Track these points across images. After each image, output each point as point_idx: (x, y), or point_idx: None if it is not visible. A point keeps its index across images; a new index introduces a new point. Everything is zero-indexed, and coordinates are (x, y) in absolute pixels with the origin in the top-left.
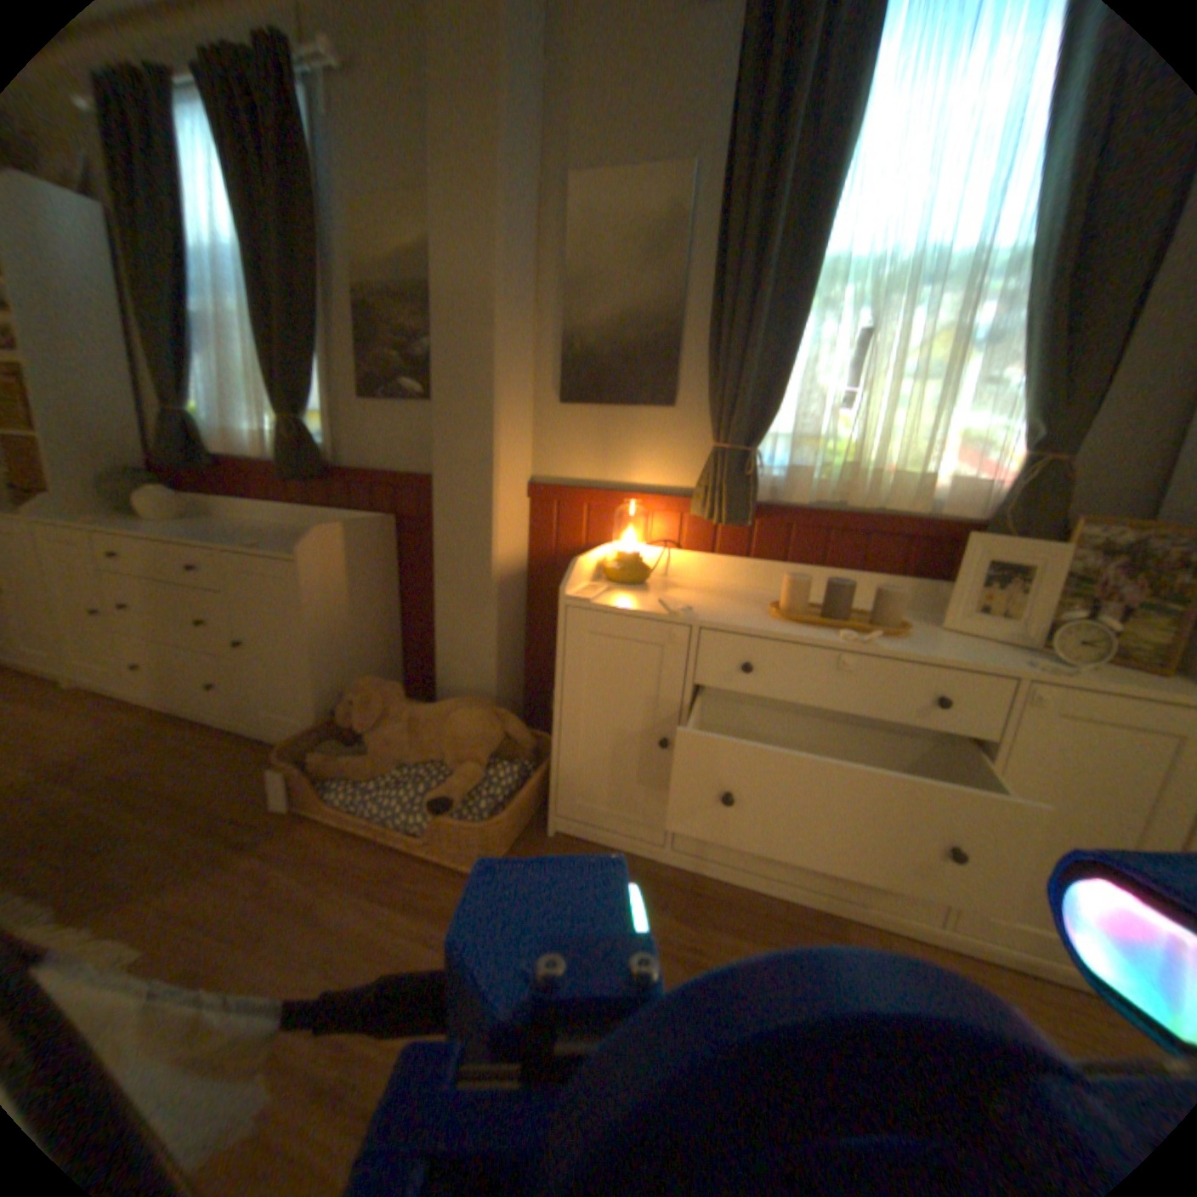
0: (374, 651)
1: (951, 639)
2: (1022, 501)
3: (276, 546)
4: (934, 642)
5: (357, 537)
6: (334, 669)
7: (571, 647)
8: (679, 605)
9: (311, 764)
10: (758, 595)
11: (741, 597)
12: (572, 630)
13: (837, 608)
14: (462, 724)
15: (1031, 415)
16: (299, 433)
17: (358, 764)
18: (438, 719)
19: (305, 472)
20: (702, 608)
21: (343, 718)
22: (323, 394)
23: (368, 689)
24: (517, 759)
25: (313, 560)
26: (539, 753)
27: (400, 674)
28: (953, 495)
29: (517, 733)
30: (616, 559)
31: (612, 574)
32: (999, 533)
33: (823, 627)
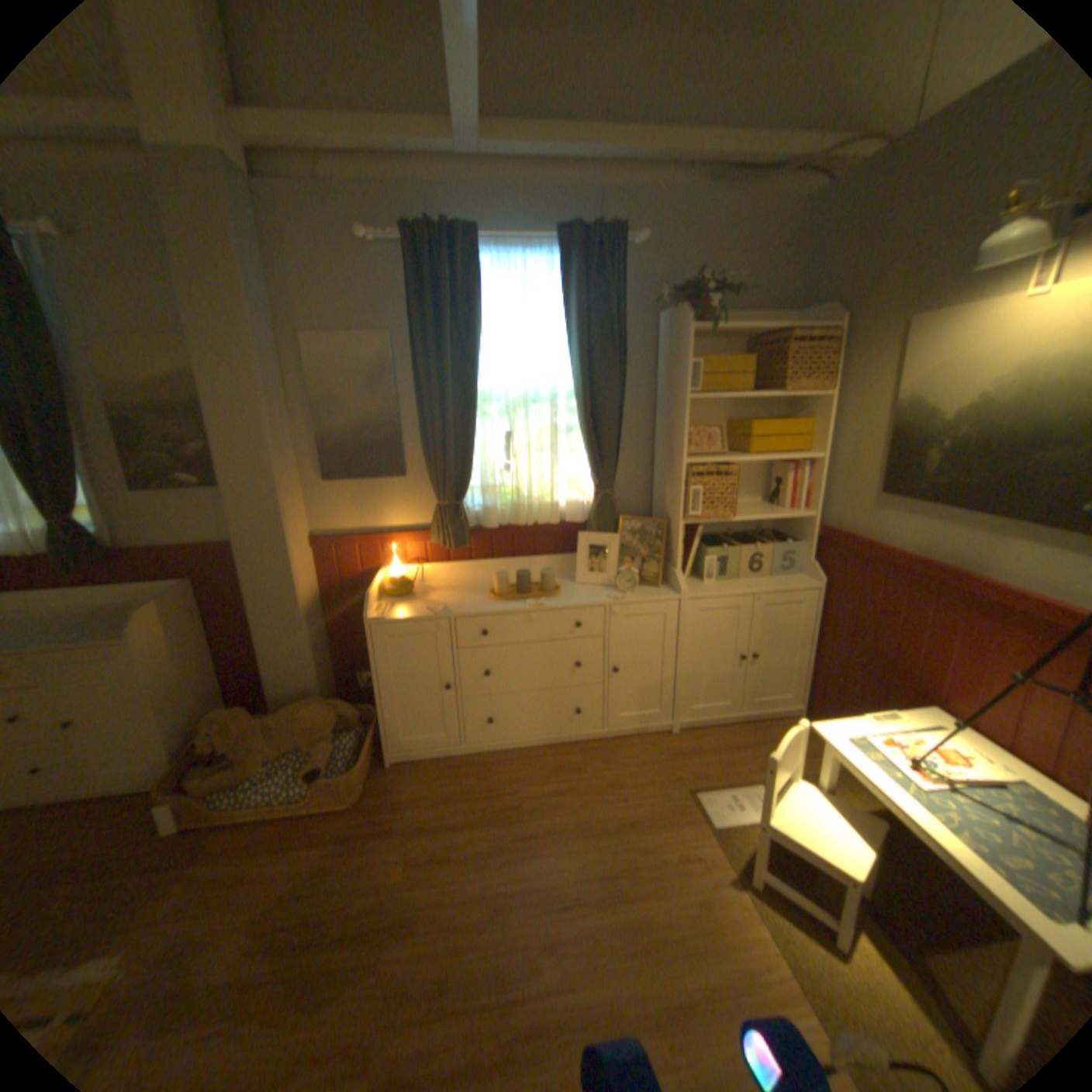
0: (197, 690)
1: (578, 588)
2: (594, 514)
3: (90, 635)
4: (570, 593)
5: (165, 607)
6: (172, 715)
7: (374, 646)
8: (438, 605)
9: (187, 790)
10: (481, 582)
11: (472, 586)
12: (372, 636)
13: (524, 582)
14: (305, 719)
15: (590, 471)
16: (74, 531)
17: (228, 776)
18: (285, 722)
19: (89, 562)
20: (451, 604)
21: (192, 749)
22: (88, 492)
23: (219, 720)
24: (348, 728)
25: (138, 638)
26: (362, 719)
27: (220, 700)
28: (568, 509)
29: (345, 711)
30: (389, 582)
31: (389, 593)
32: (589, 529)
33: (517, 599)
